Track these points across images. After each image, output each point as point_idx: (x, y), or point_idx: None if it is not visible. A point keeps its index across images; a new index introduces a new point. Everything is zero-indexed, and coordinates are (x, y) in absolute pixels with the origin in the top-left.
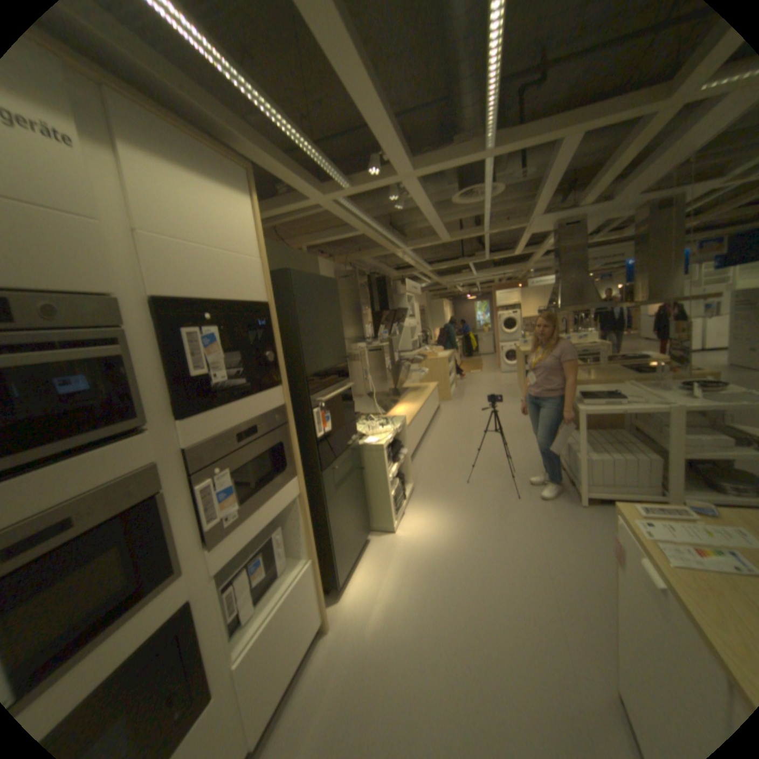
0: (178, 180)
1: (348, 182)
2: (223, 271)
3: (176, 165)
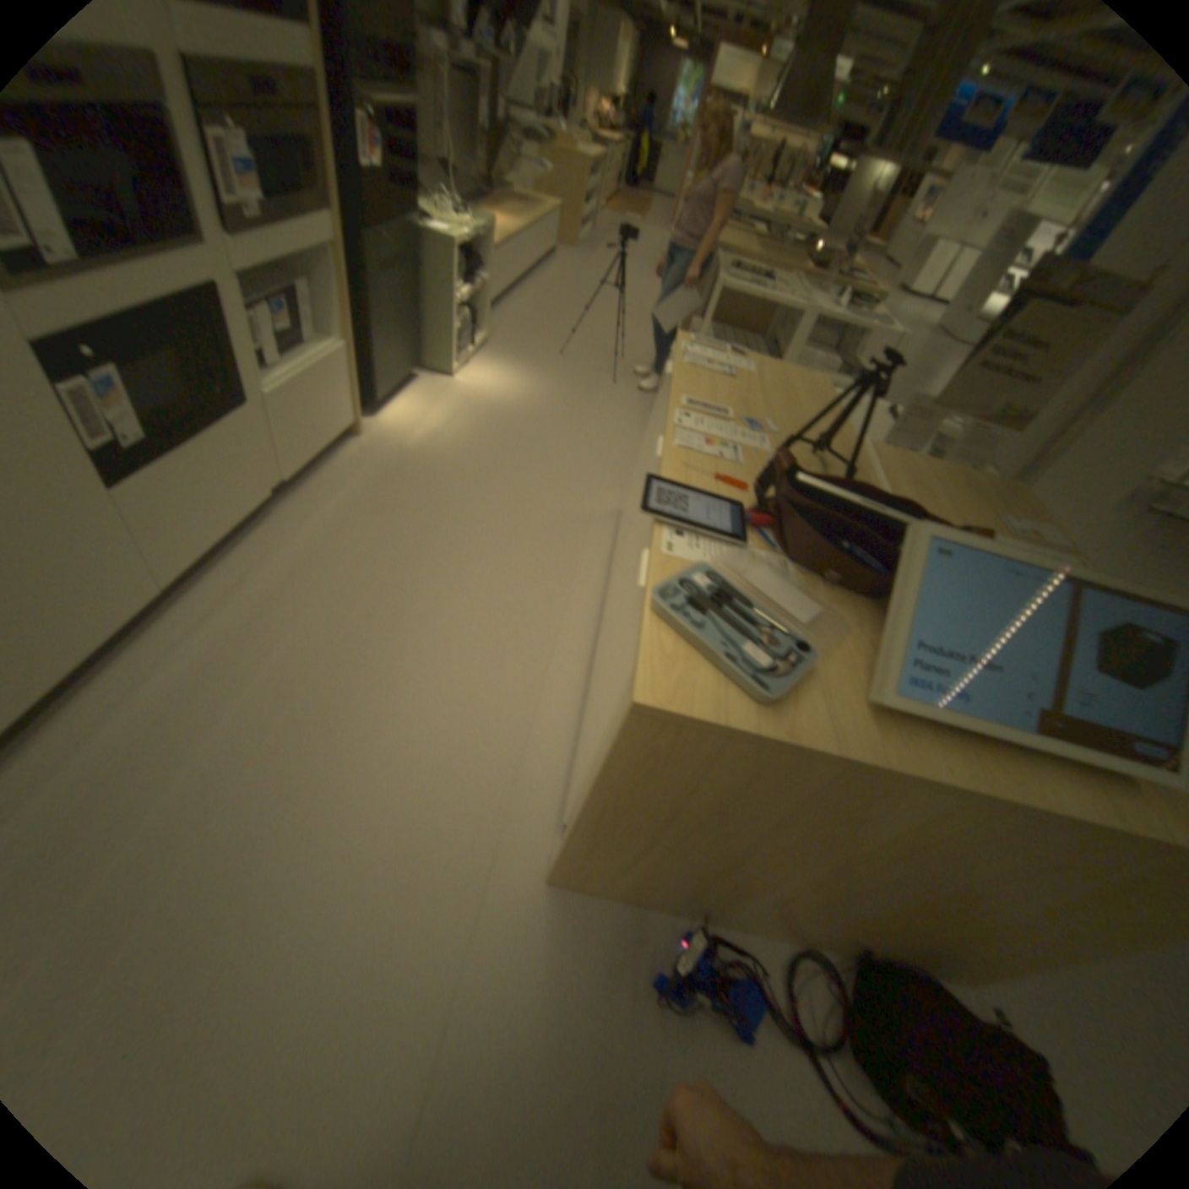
0: None
1: None
2: None
3: None
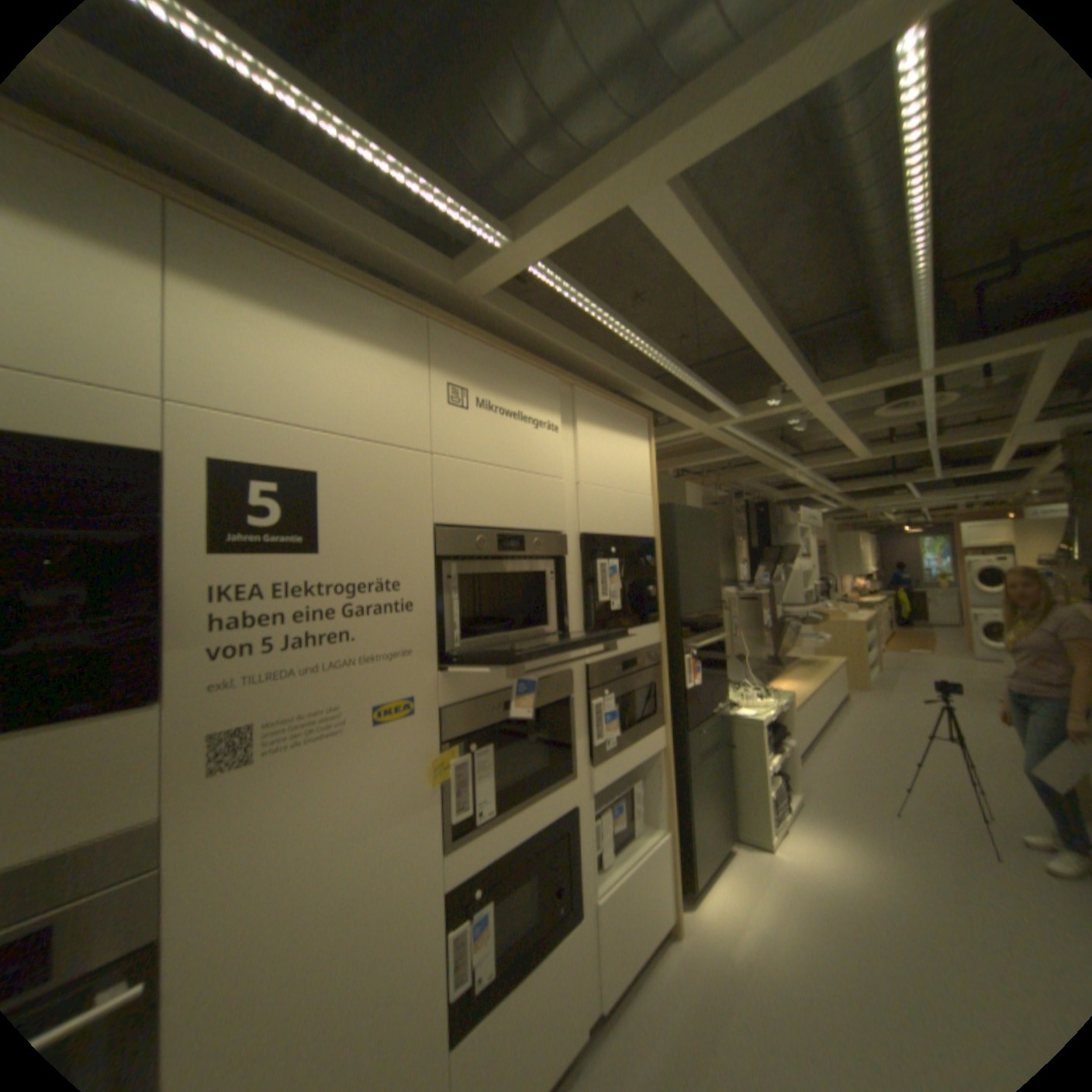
0: (605, 439)
1: (740, 412)
2: (625, 510)
3: (605, 428)
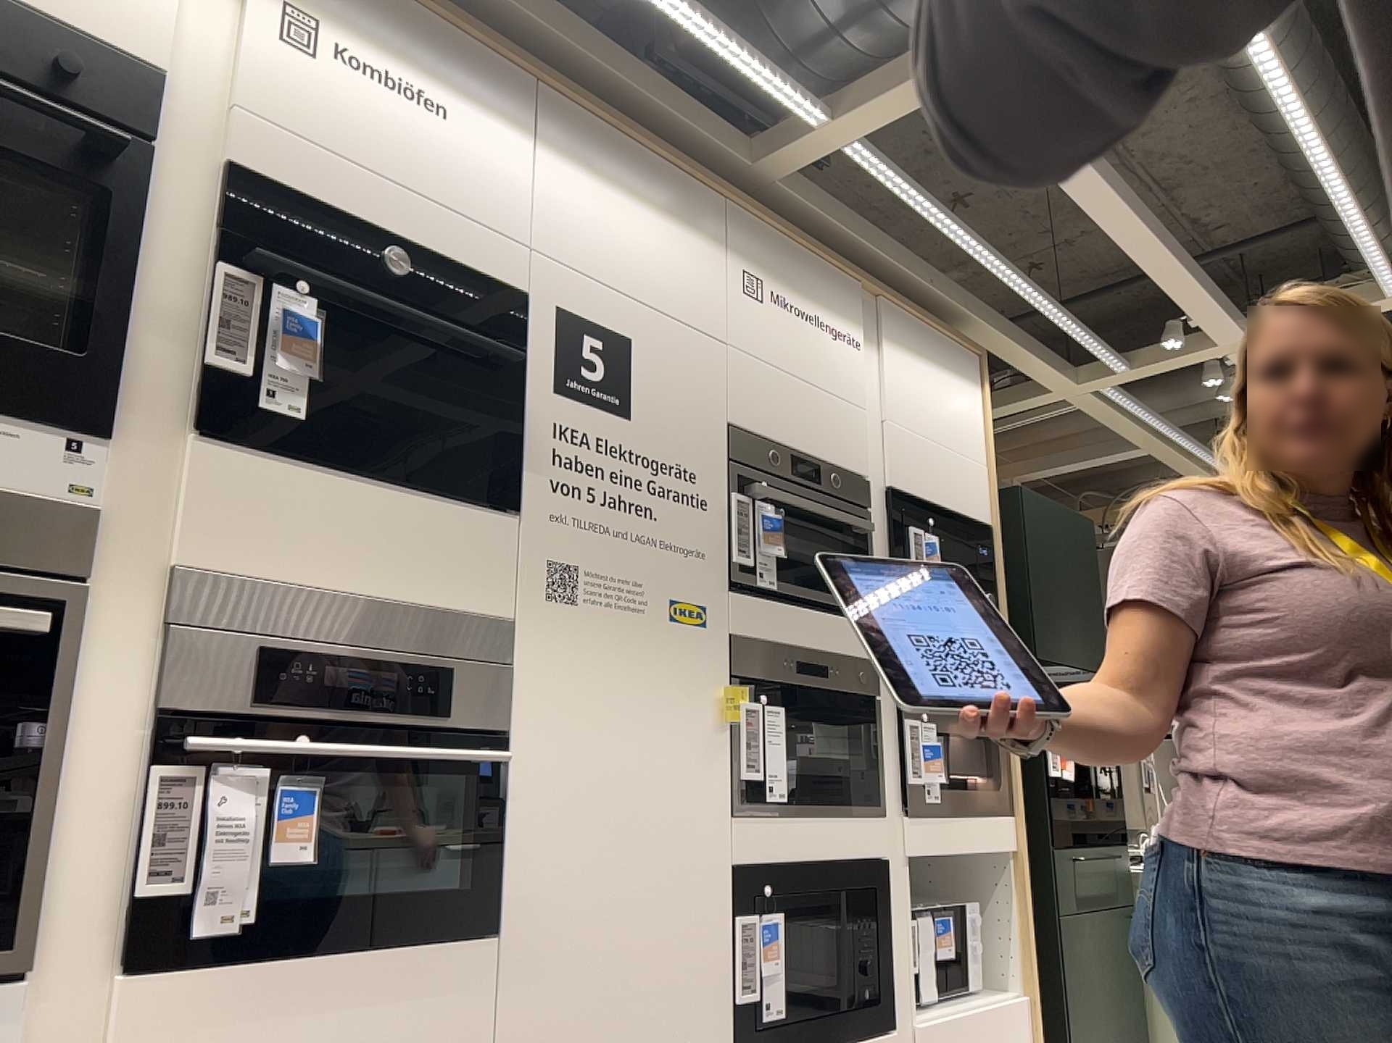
0: (919, 370)
1: (1120, 361)
2: (947, 472)
3: (918, 355)
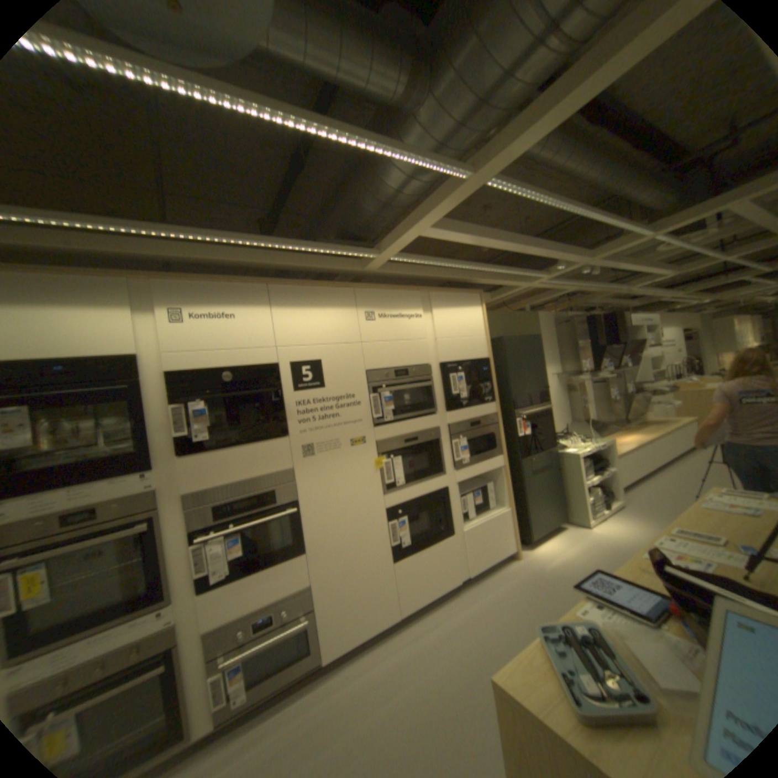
0: (450, 313)
1: (545, 274)
2: (466, 347)
3: (449, 307)
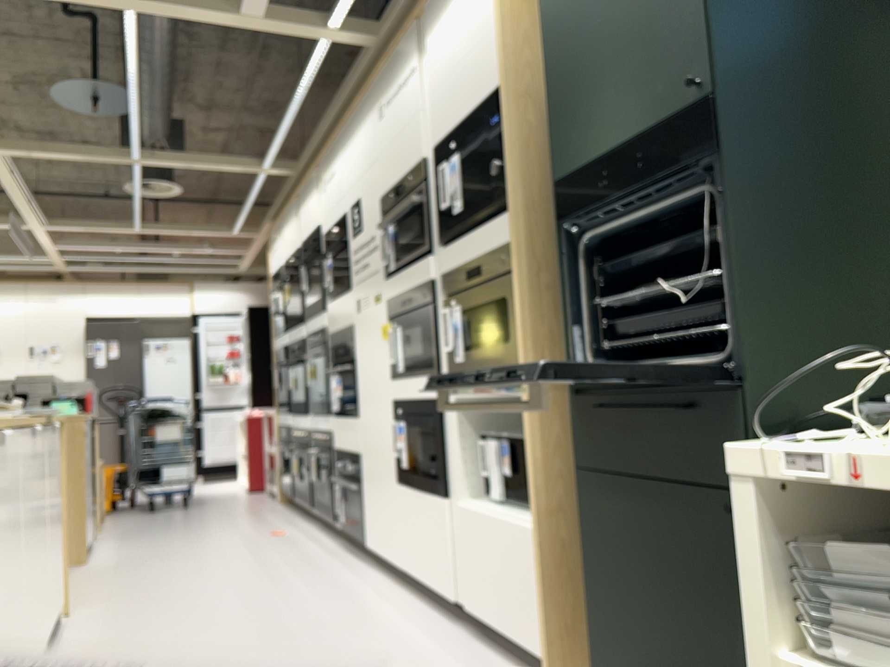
0: (447, 21)
1: None
2: (467, 82)
3: (446, 8)
